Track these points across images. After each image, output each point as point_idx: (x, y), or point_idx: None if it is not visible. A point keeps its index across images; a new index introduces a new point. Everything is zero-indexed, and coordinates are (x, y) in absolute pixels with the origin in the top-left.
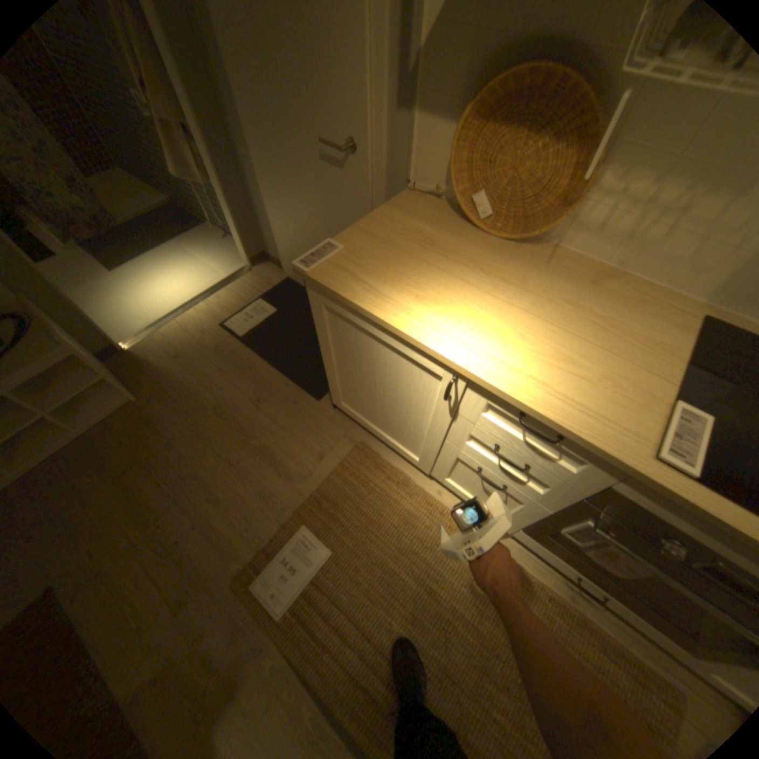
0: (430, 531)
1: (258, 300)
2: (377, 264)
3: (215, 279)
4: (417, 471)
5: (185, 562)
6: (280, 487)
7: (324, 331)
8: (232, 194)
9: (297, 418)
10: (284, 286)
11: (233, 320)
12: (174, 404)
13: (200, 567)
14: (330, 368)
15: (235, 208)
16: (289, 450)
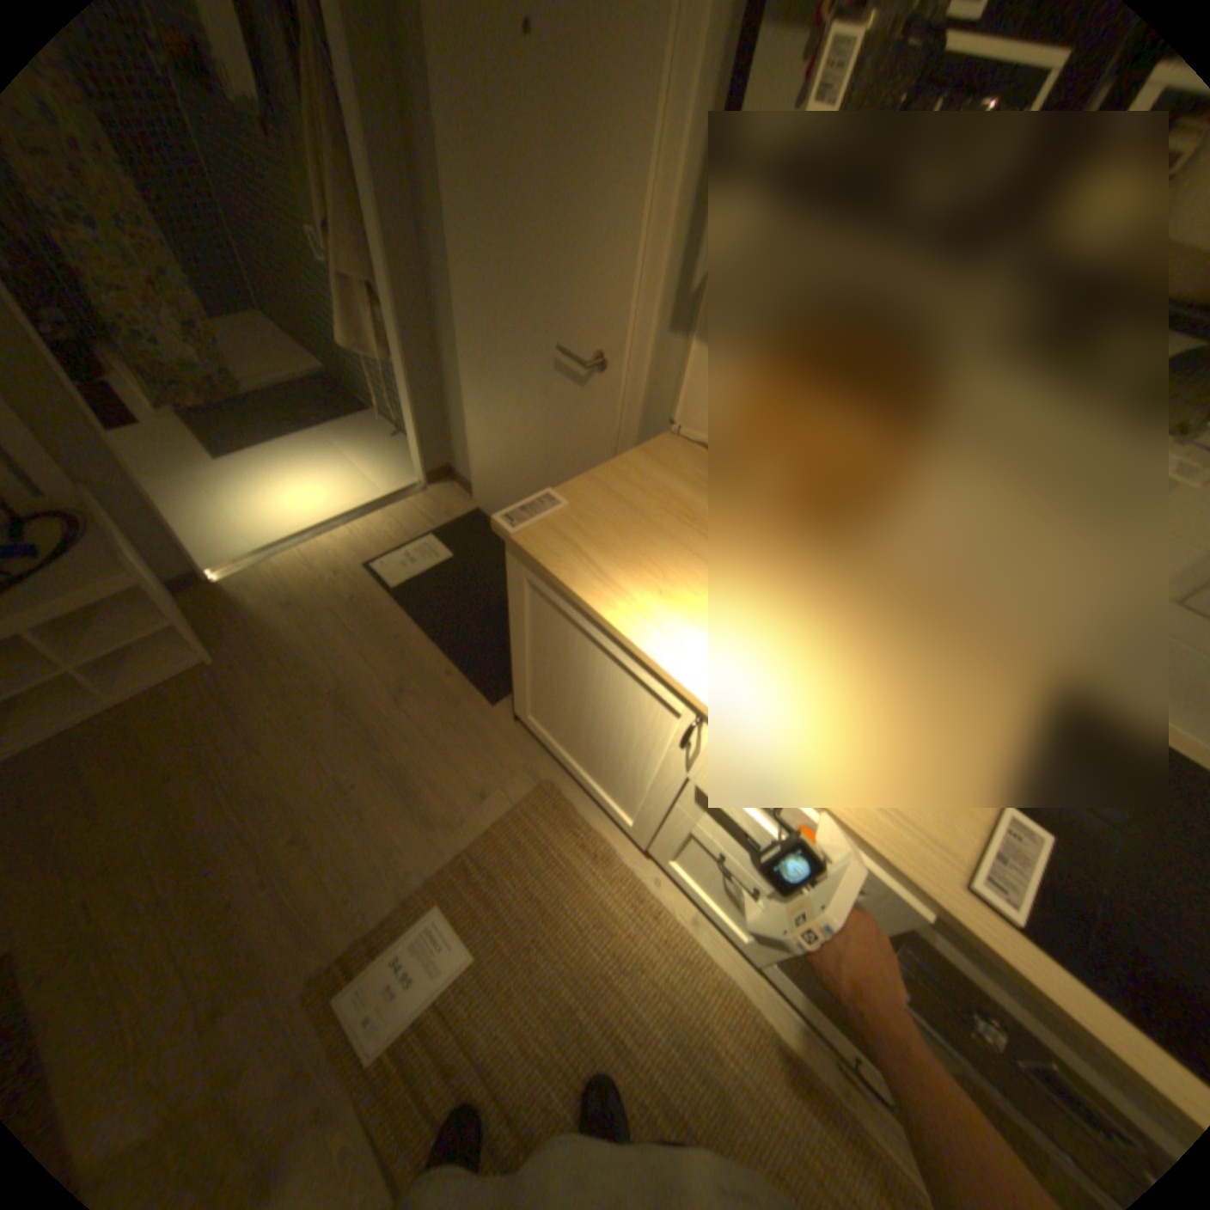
0: (634, 945)
1: (428, 537)
2: (611, 536)
3: (369, 496)
4: (628, 842)
5: (237, 943)
6: (411, 838)
7: (519, 611)
8: (419, 383)
9: (455, 729)
10: (470, 521)
11: (384, 562)
12: (270, 680)
13: (259, 956)
14: (520, 662)
15: (420, 402)
16: (435, 779)
